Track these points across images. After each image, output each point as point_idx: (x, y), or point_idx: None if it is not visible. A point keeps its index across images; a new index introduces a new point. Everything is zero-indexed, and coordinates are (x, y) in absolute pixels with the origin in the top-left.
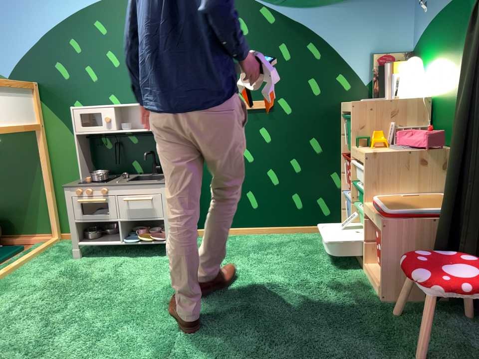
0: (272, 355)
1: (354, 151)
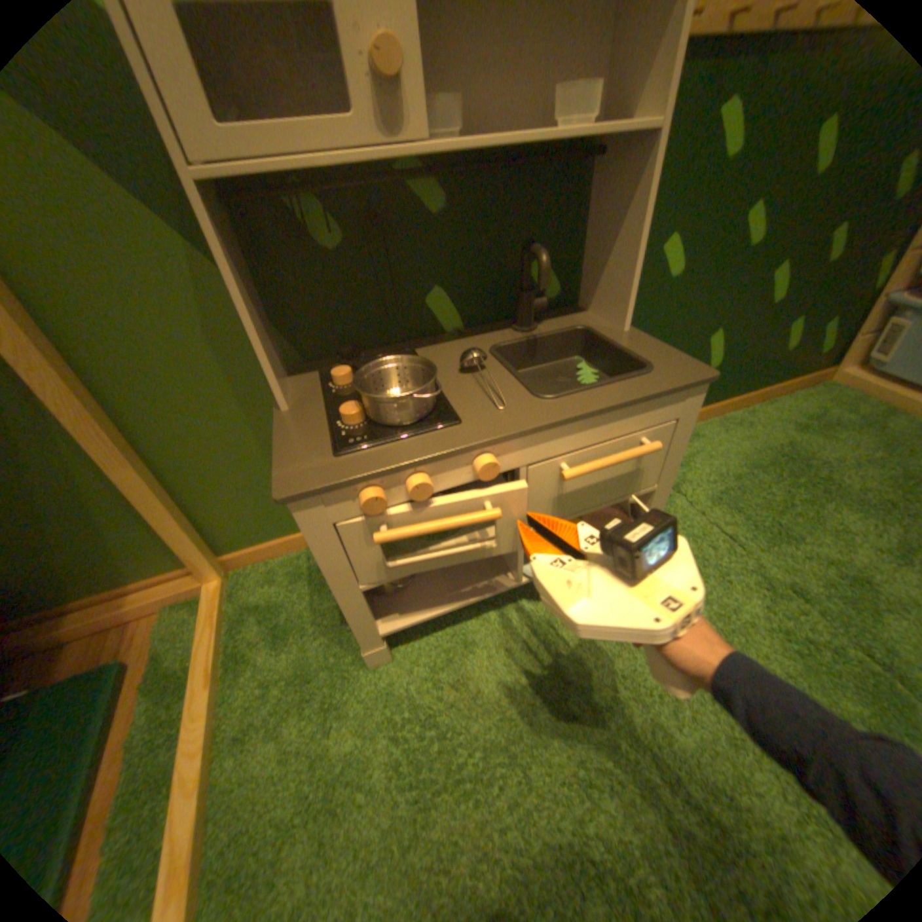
0: None
1: None
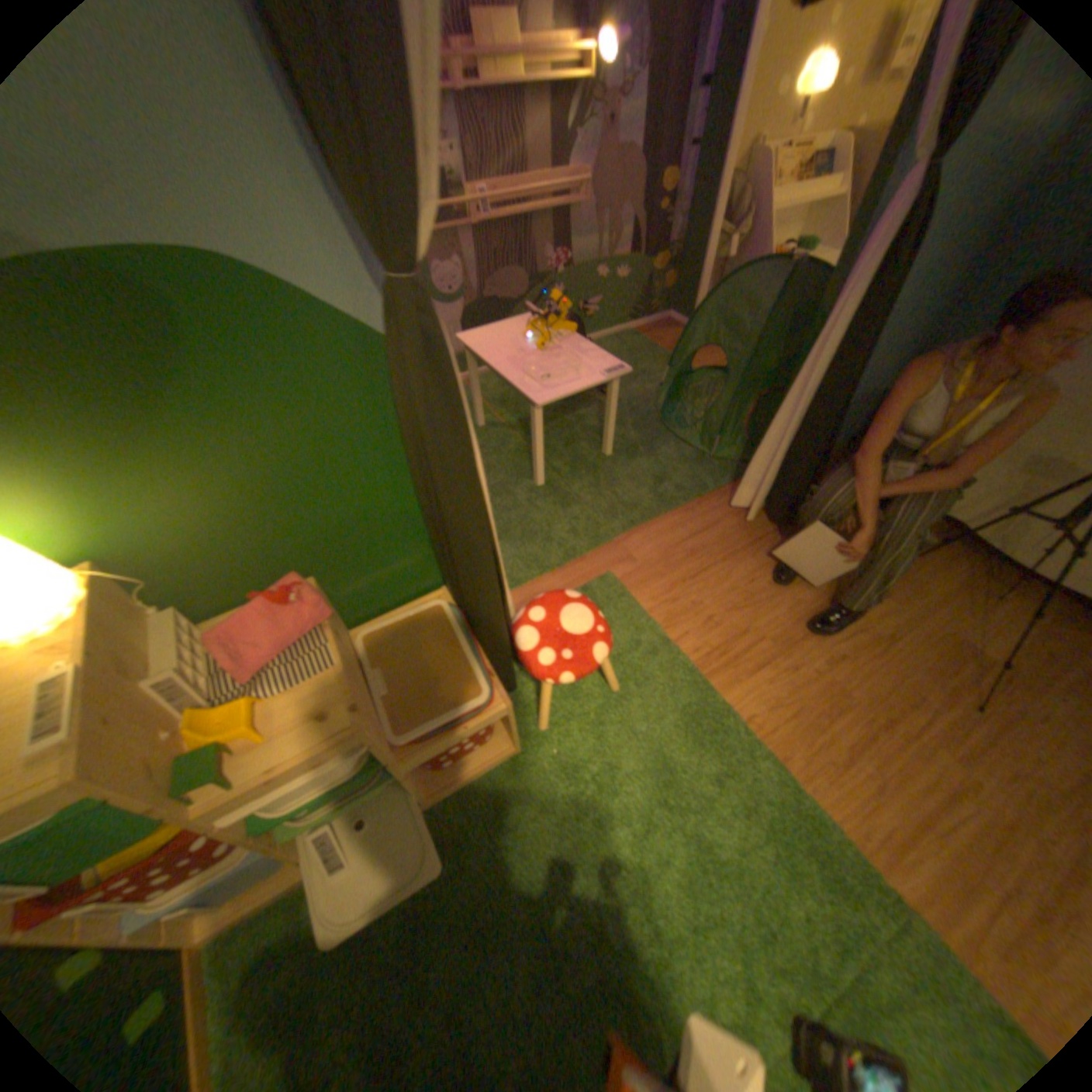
0: (713, 842)
1: (183, 821)
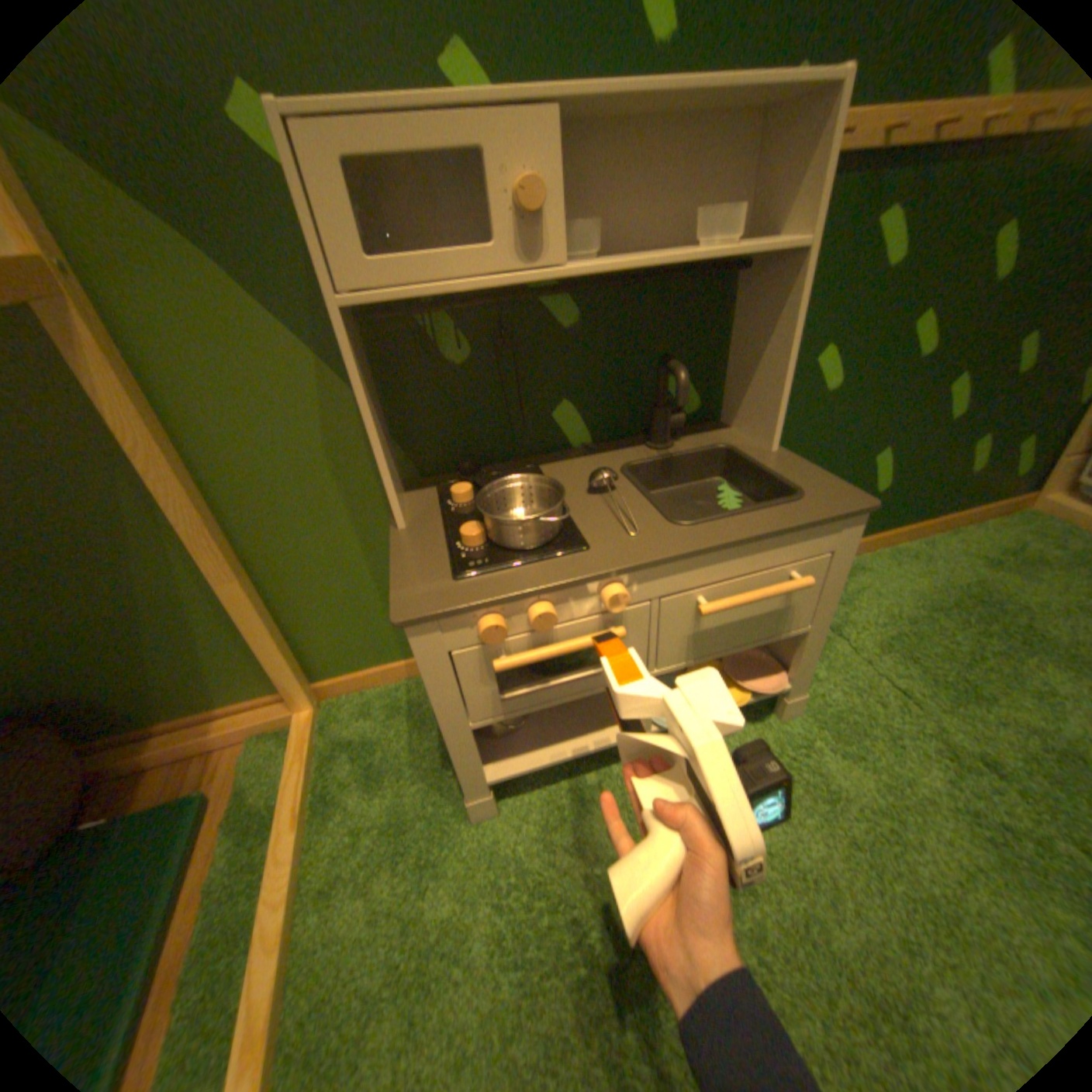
0: None
1: None
